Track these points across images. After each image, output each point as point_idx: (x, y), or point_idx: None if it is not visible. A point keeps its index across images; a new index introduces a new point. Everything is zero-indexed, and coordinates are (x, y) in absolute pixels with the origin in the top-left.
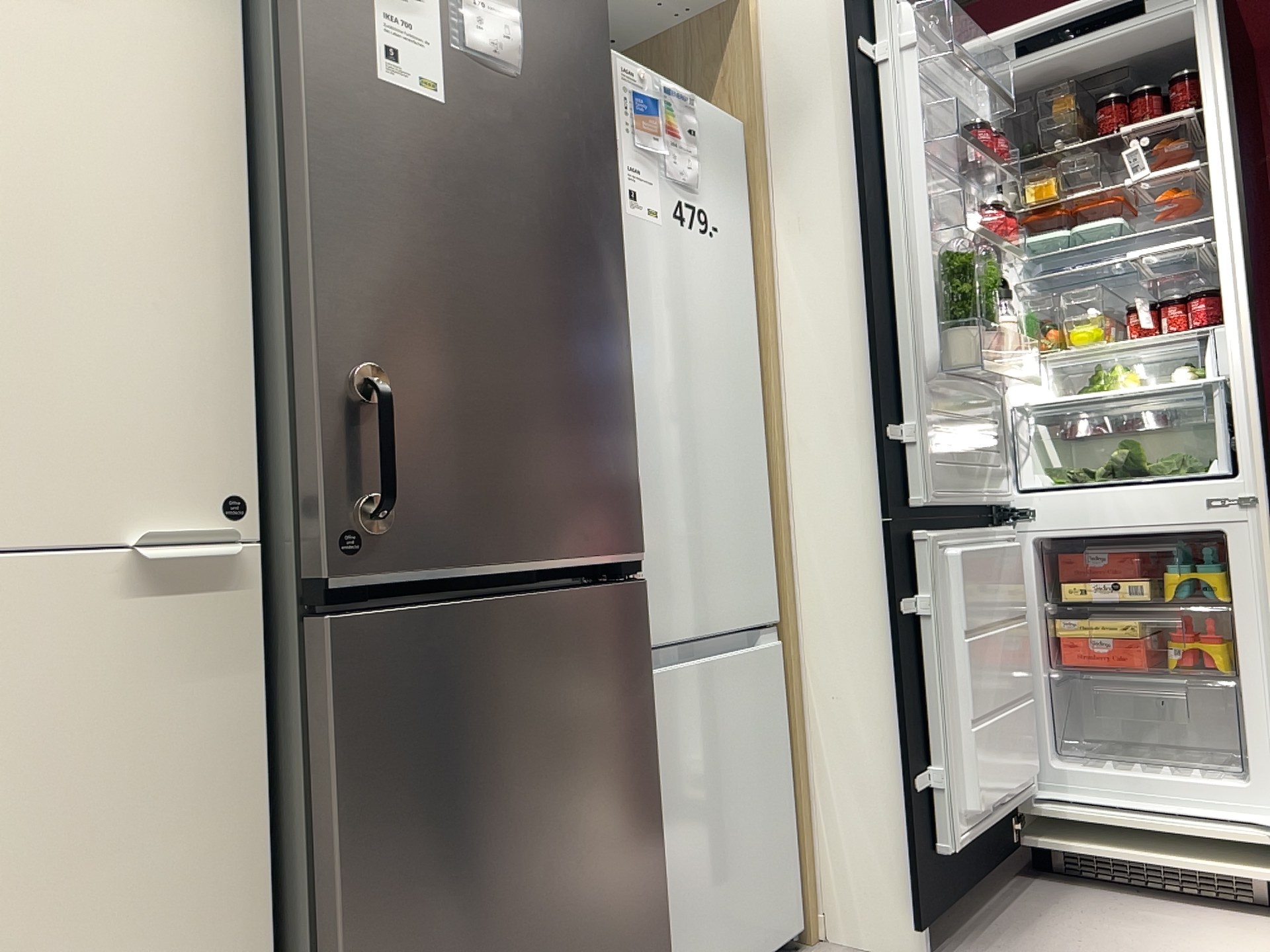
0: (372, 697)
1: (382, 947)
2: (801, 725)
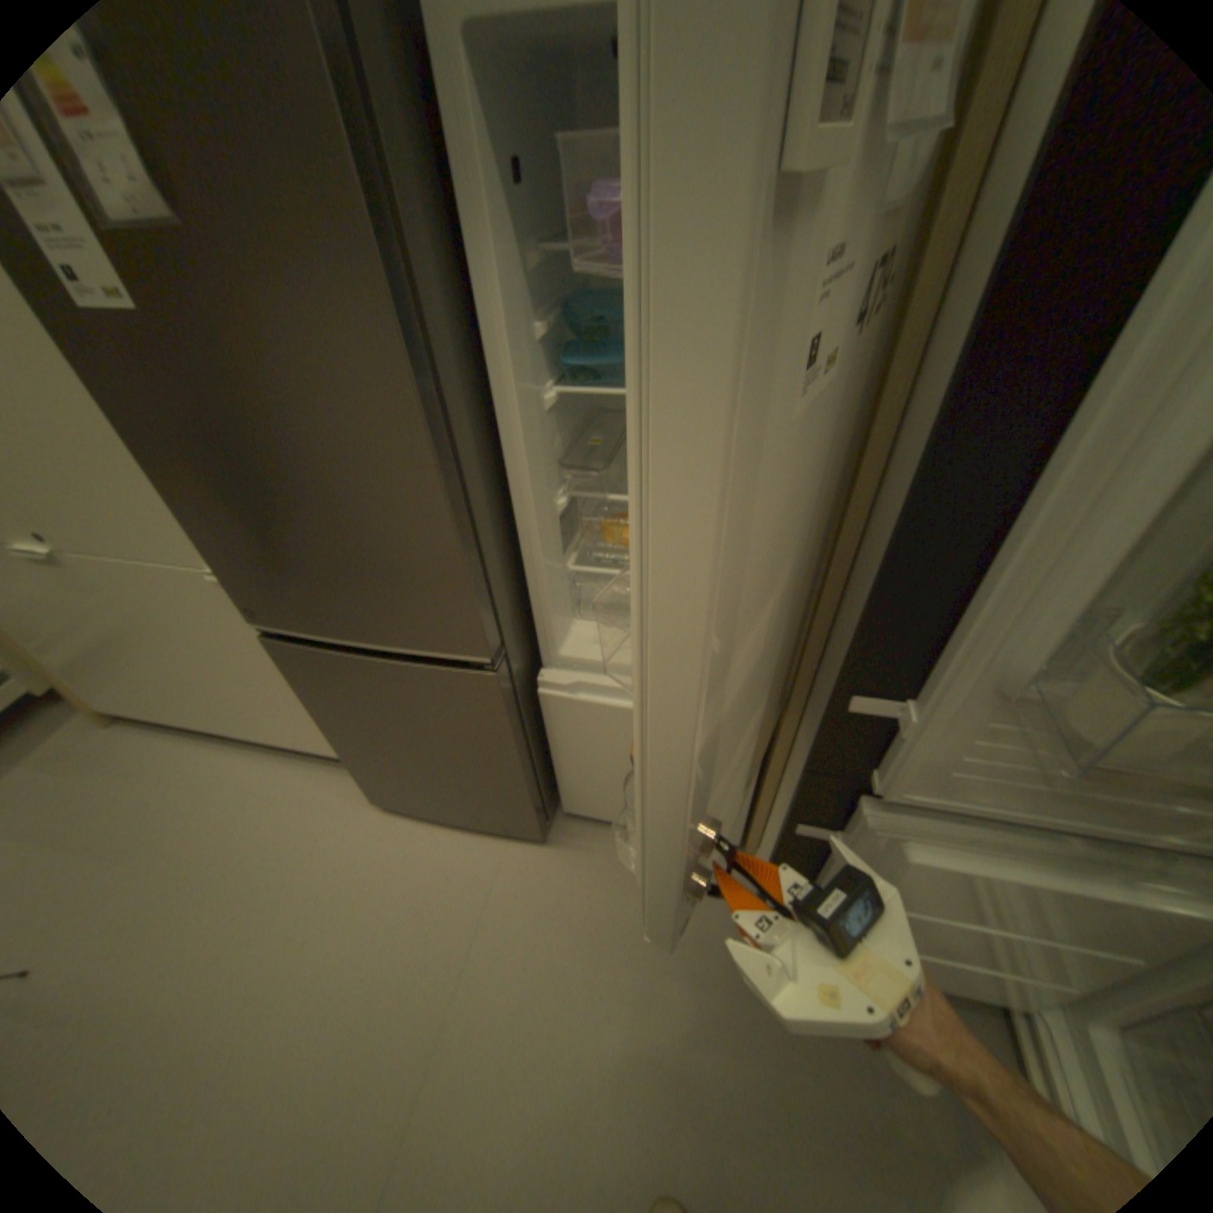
0: (296, 670)
1: (341, 739)
2: (774, 773)
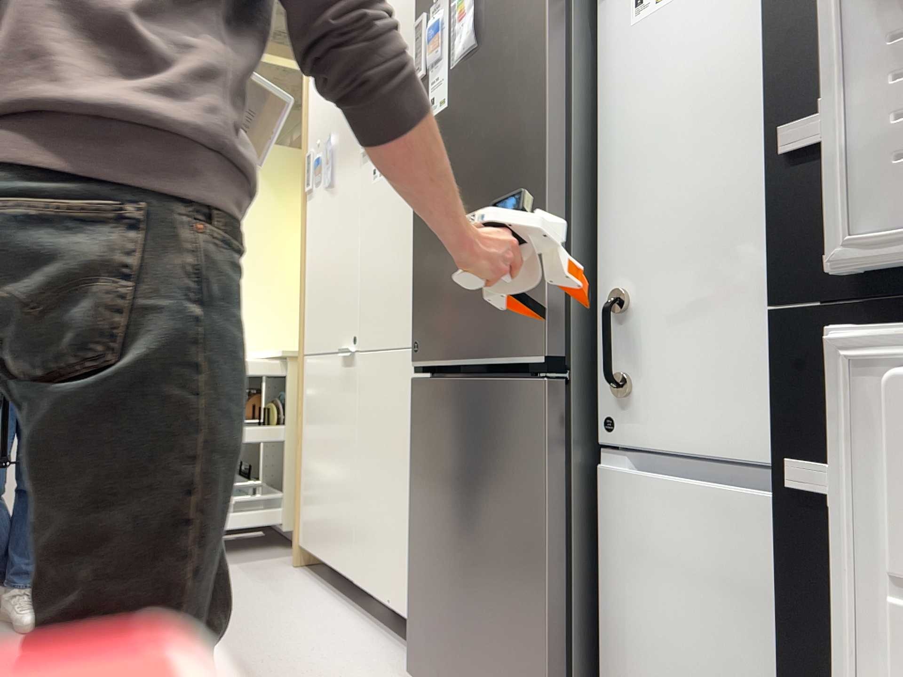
0: (420, 419)
1: (418, 532)
2: None
